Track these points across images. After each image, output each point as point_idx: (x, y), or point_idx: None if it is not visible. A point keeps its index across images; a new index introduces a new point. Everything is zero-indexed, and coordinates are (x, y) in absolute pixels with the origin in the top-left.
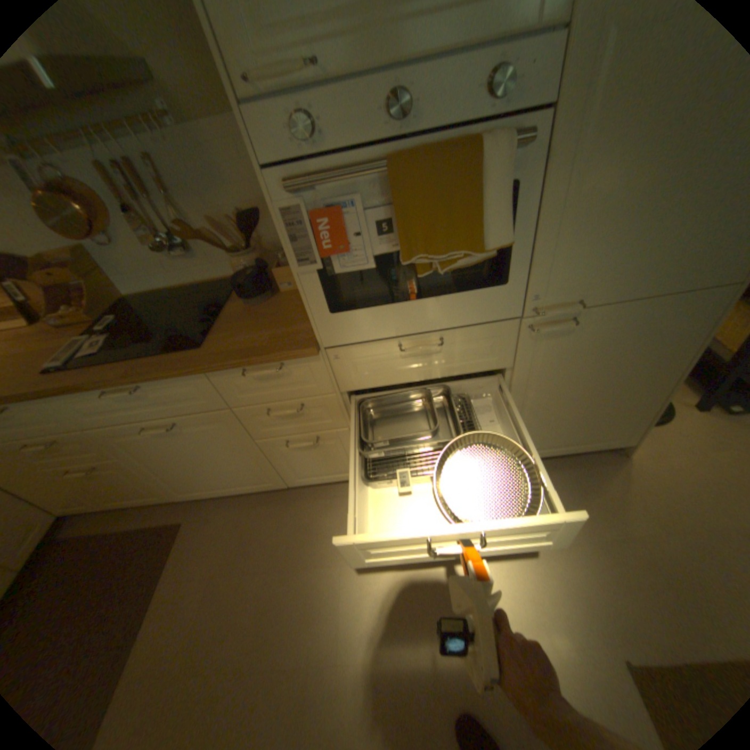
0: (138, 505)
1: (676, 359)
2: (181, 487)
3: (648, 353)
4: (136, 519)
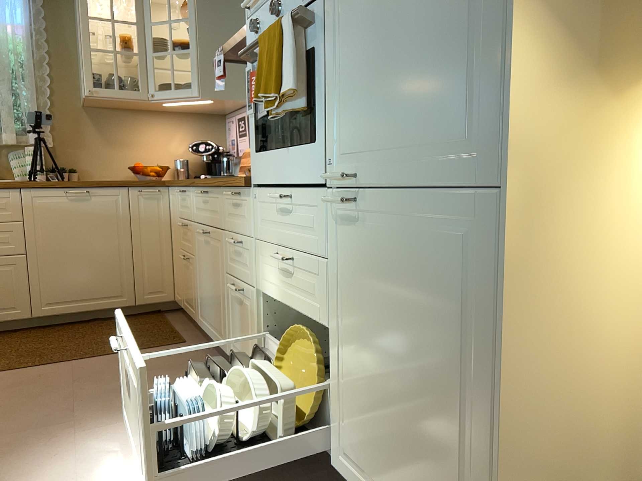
0: (190, 316)
1: (484, 348)
2: (201, 308)
3: (440, 306)
4: (185, 329)
